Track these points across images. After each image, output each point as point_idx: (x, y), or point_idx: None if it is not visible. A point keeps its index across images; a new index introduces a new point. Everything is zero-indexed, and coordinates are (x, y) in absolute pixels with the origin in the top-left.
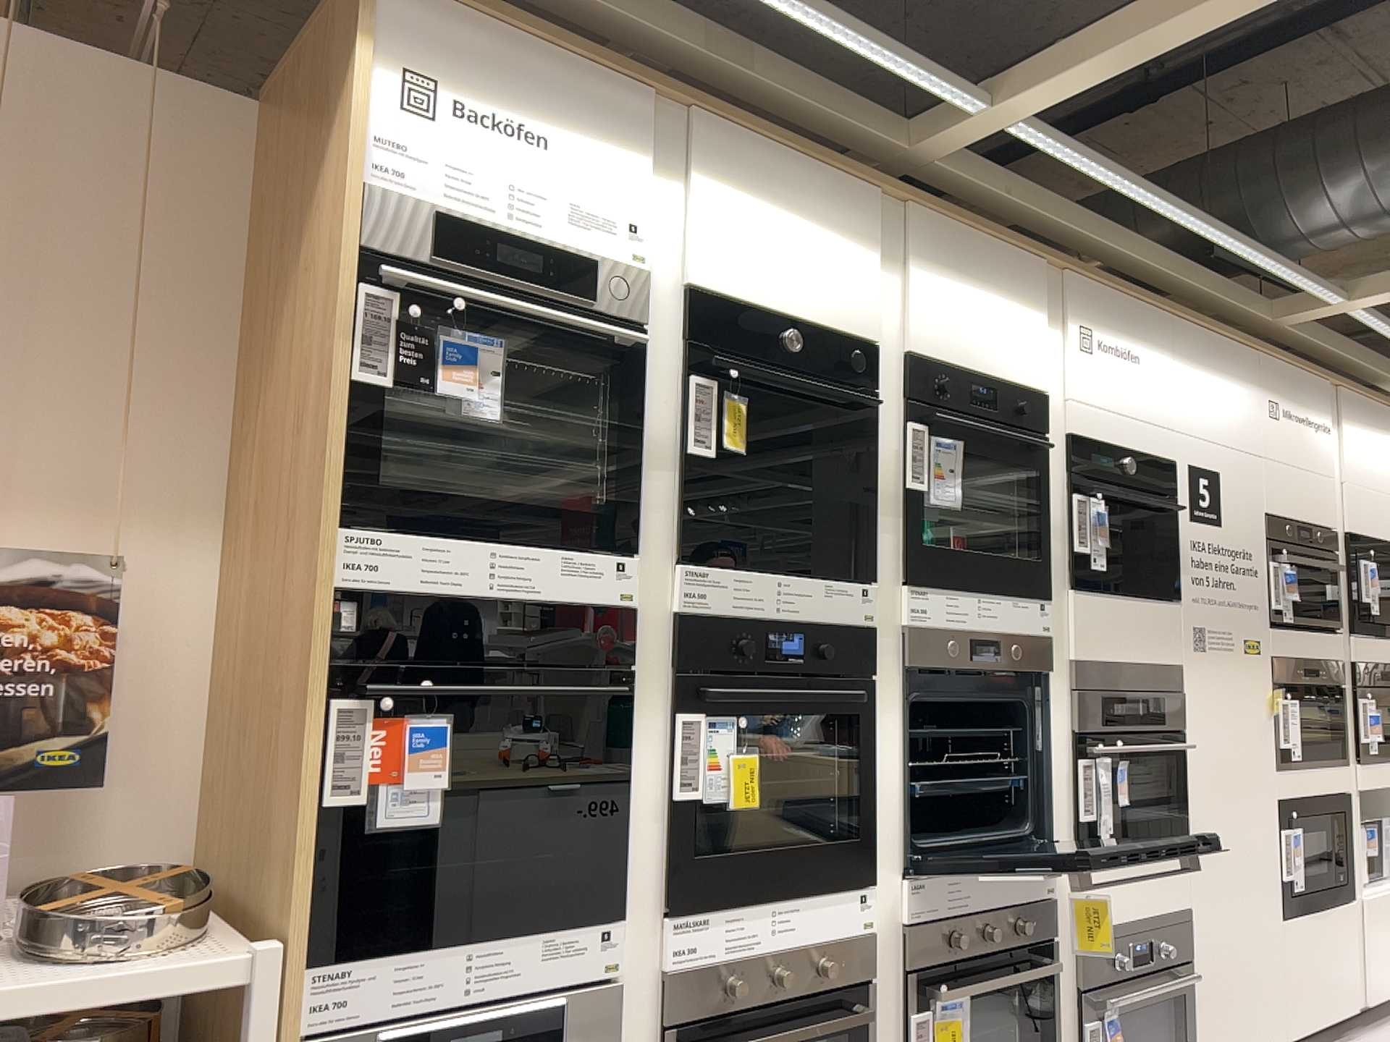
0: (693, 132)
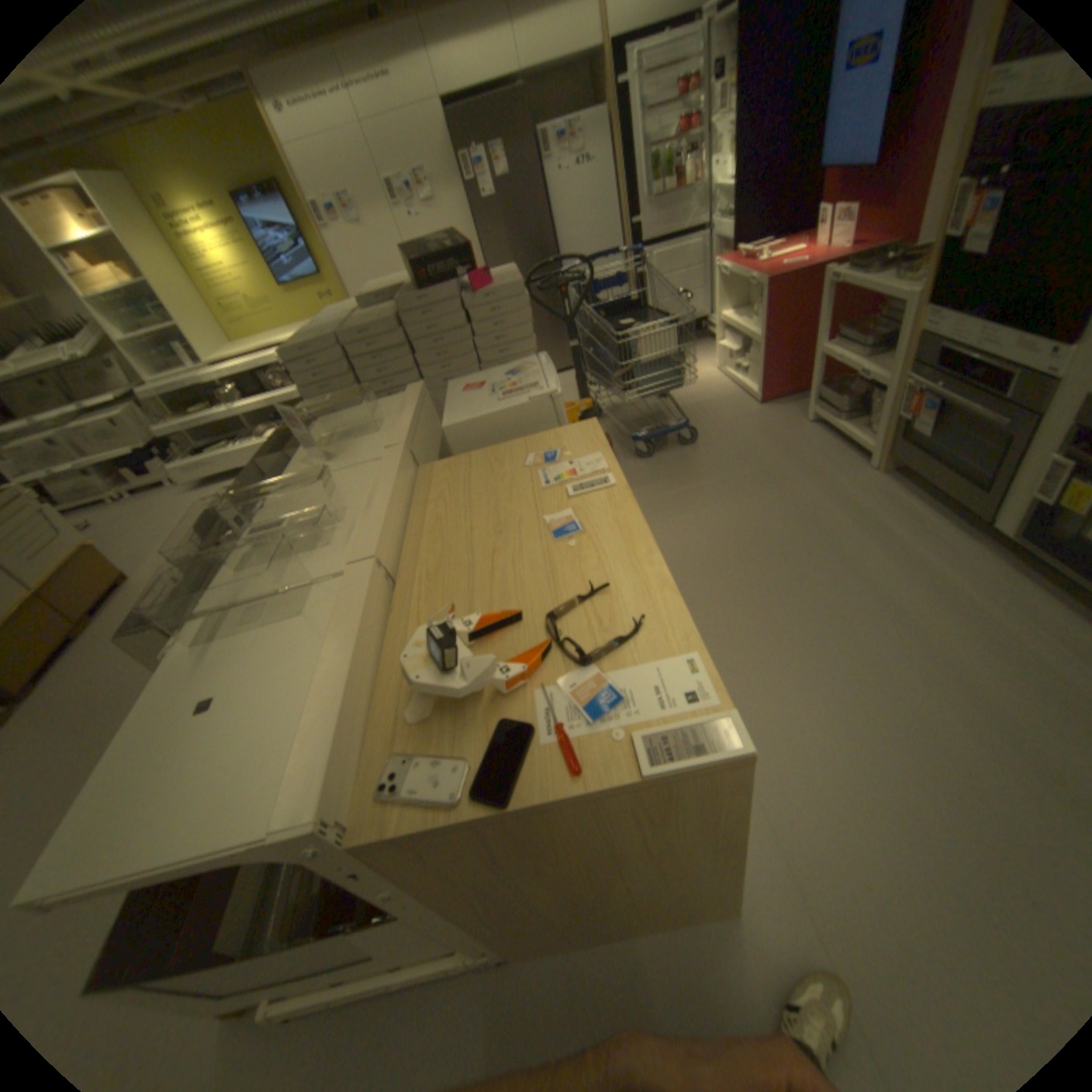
0: None
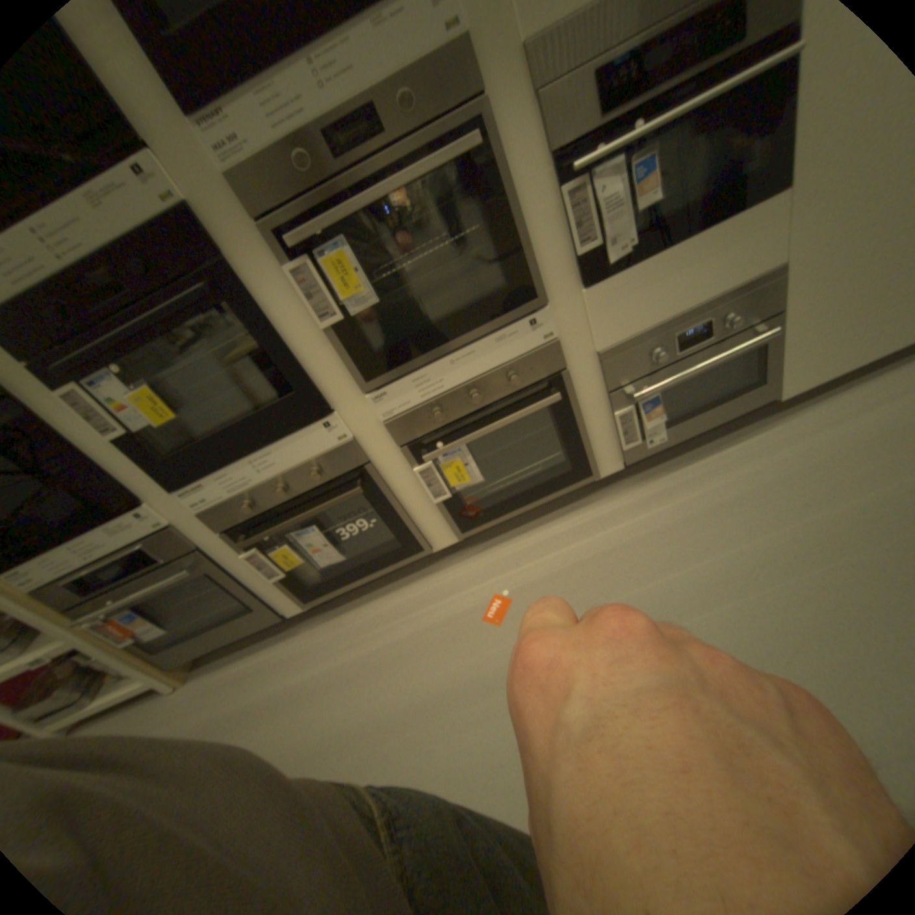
0: None
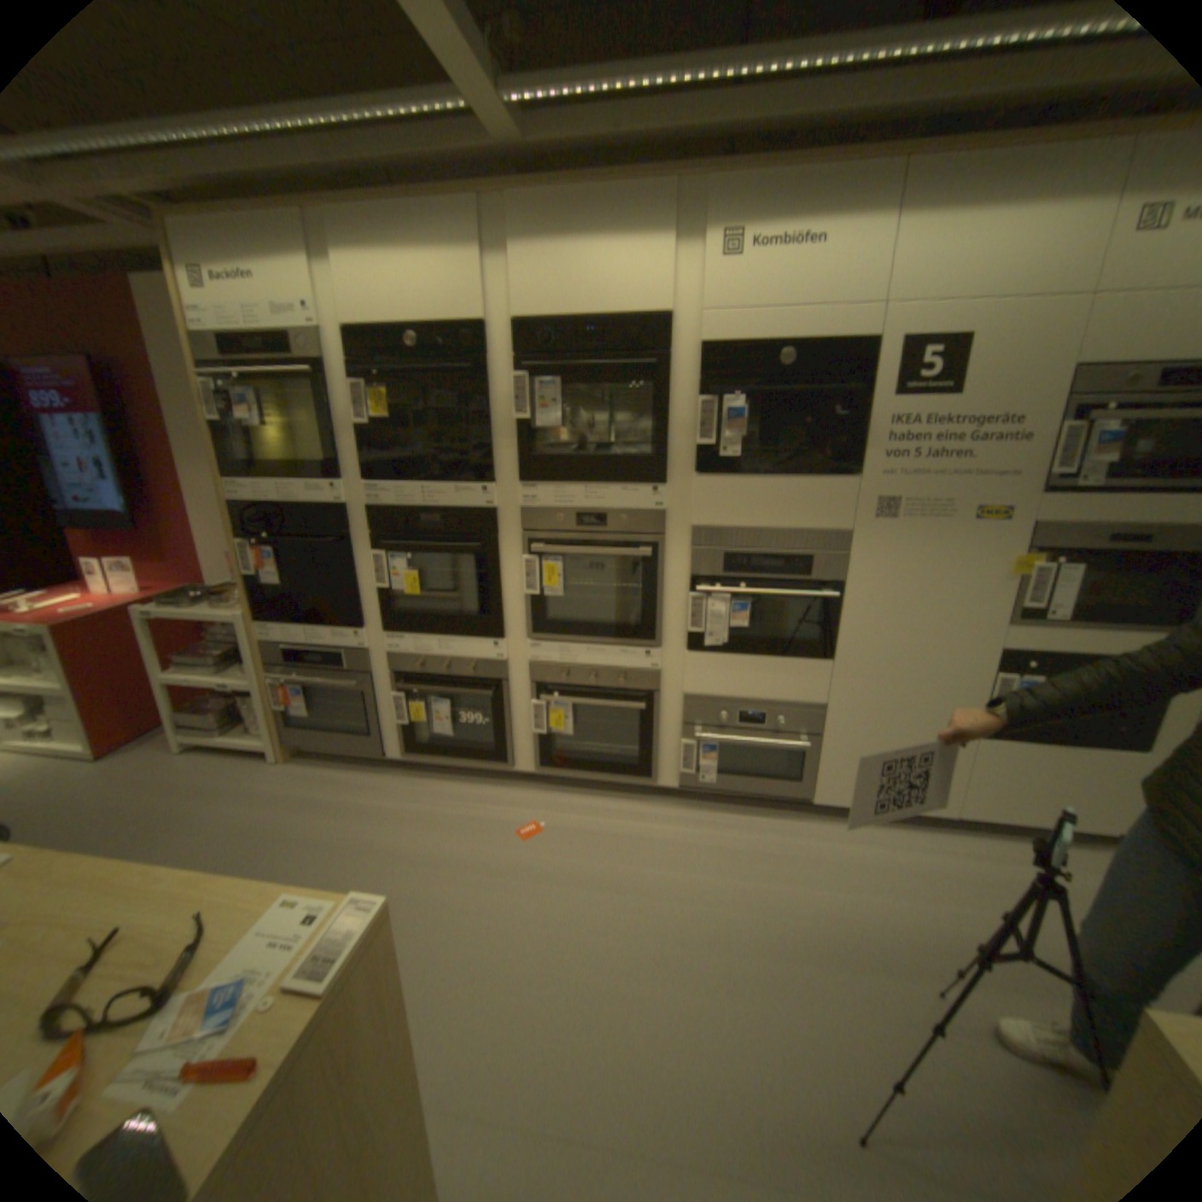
0: (324, 210)
